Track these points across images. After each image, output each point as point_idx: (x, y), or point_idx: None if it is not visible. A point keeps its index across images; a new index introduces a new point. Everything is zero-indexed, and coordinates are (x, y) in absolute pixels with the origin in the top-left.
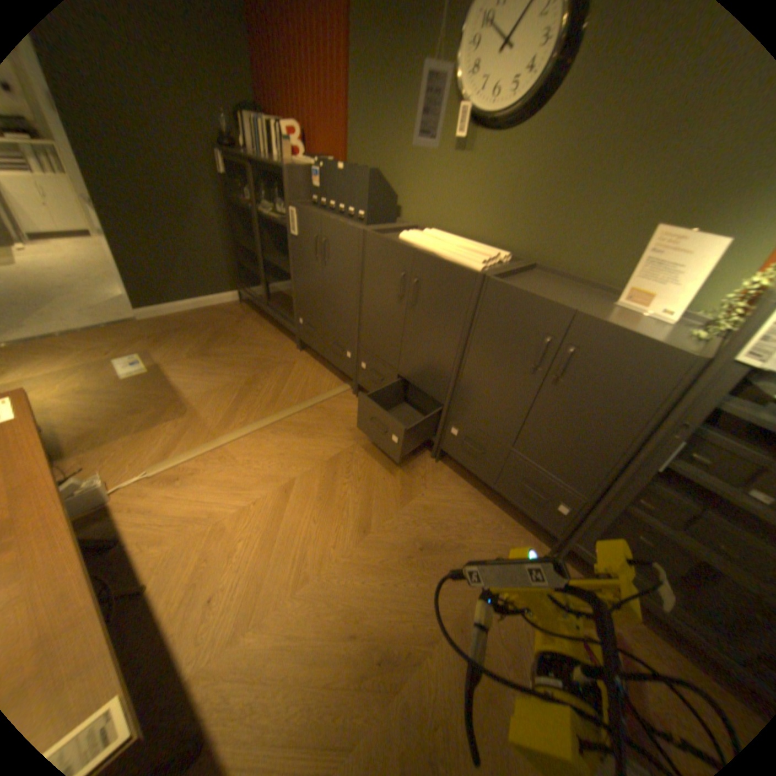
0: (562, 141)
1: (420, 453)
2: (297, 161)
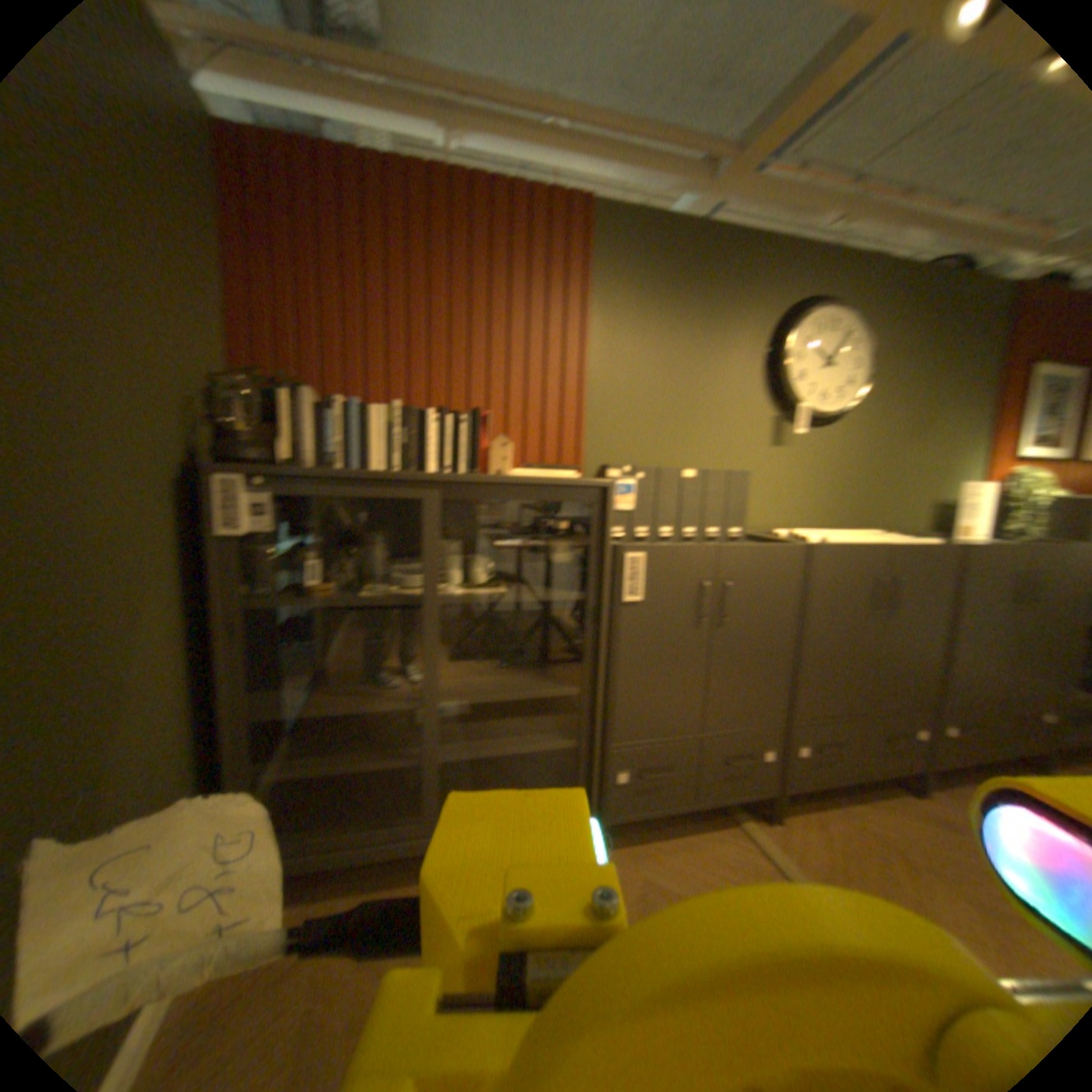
0: (868, 435)
1: (913, 807)
2: (529, 479)
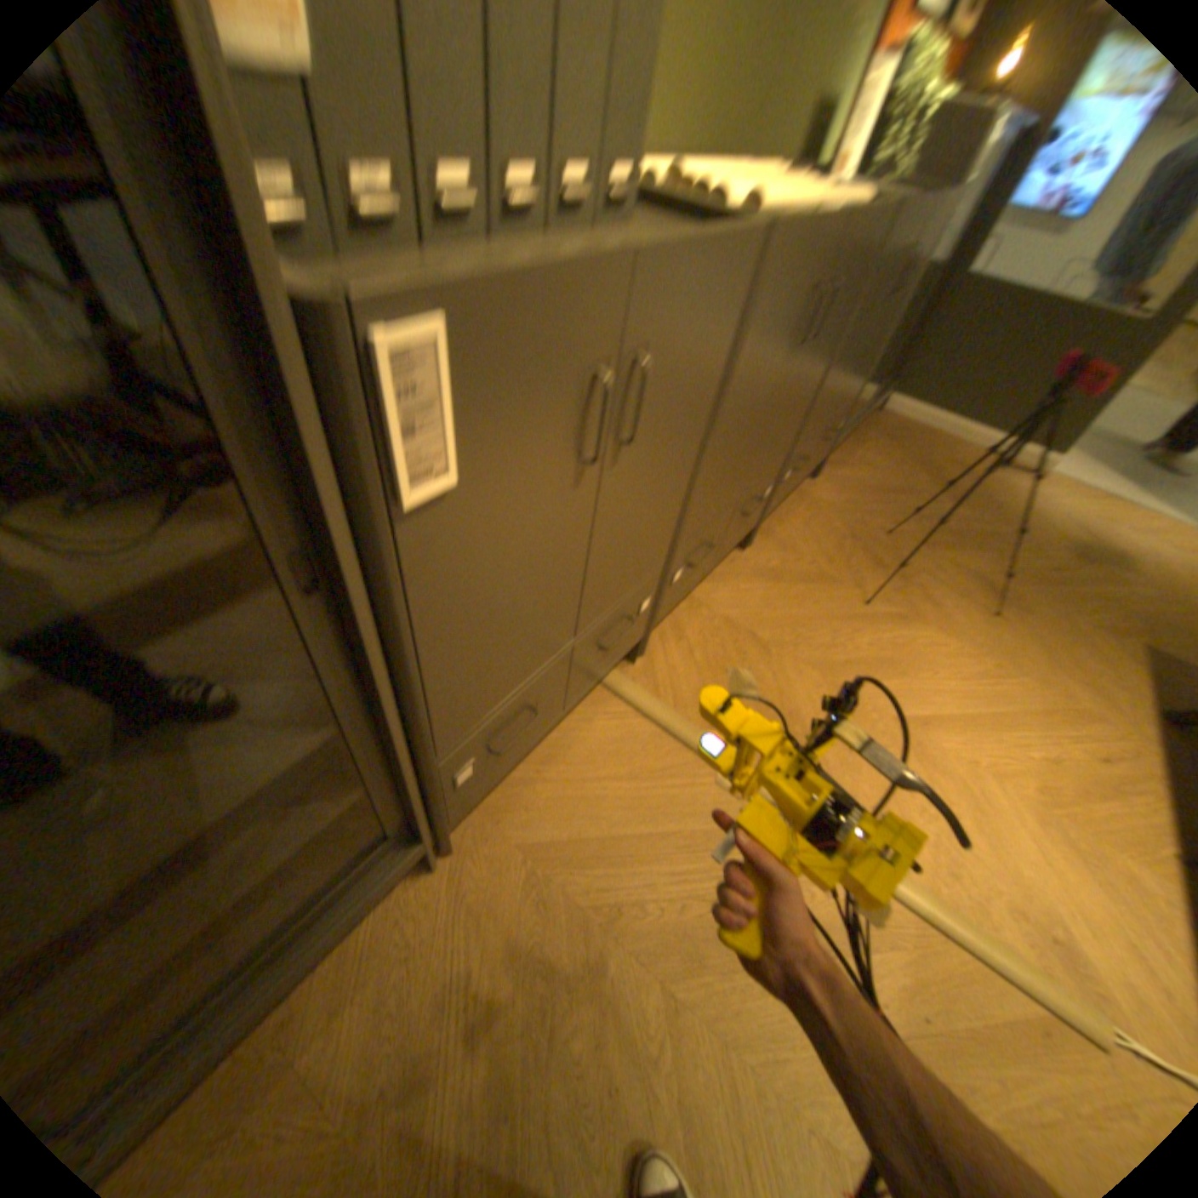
0: None
1: (742, 562)
2: None
